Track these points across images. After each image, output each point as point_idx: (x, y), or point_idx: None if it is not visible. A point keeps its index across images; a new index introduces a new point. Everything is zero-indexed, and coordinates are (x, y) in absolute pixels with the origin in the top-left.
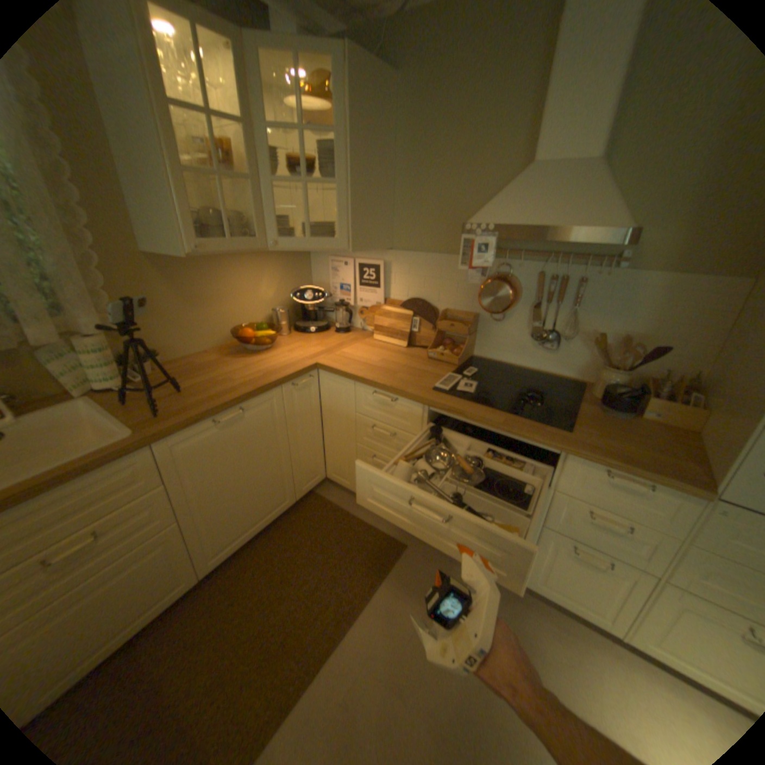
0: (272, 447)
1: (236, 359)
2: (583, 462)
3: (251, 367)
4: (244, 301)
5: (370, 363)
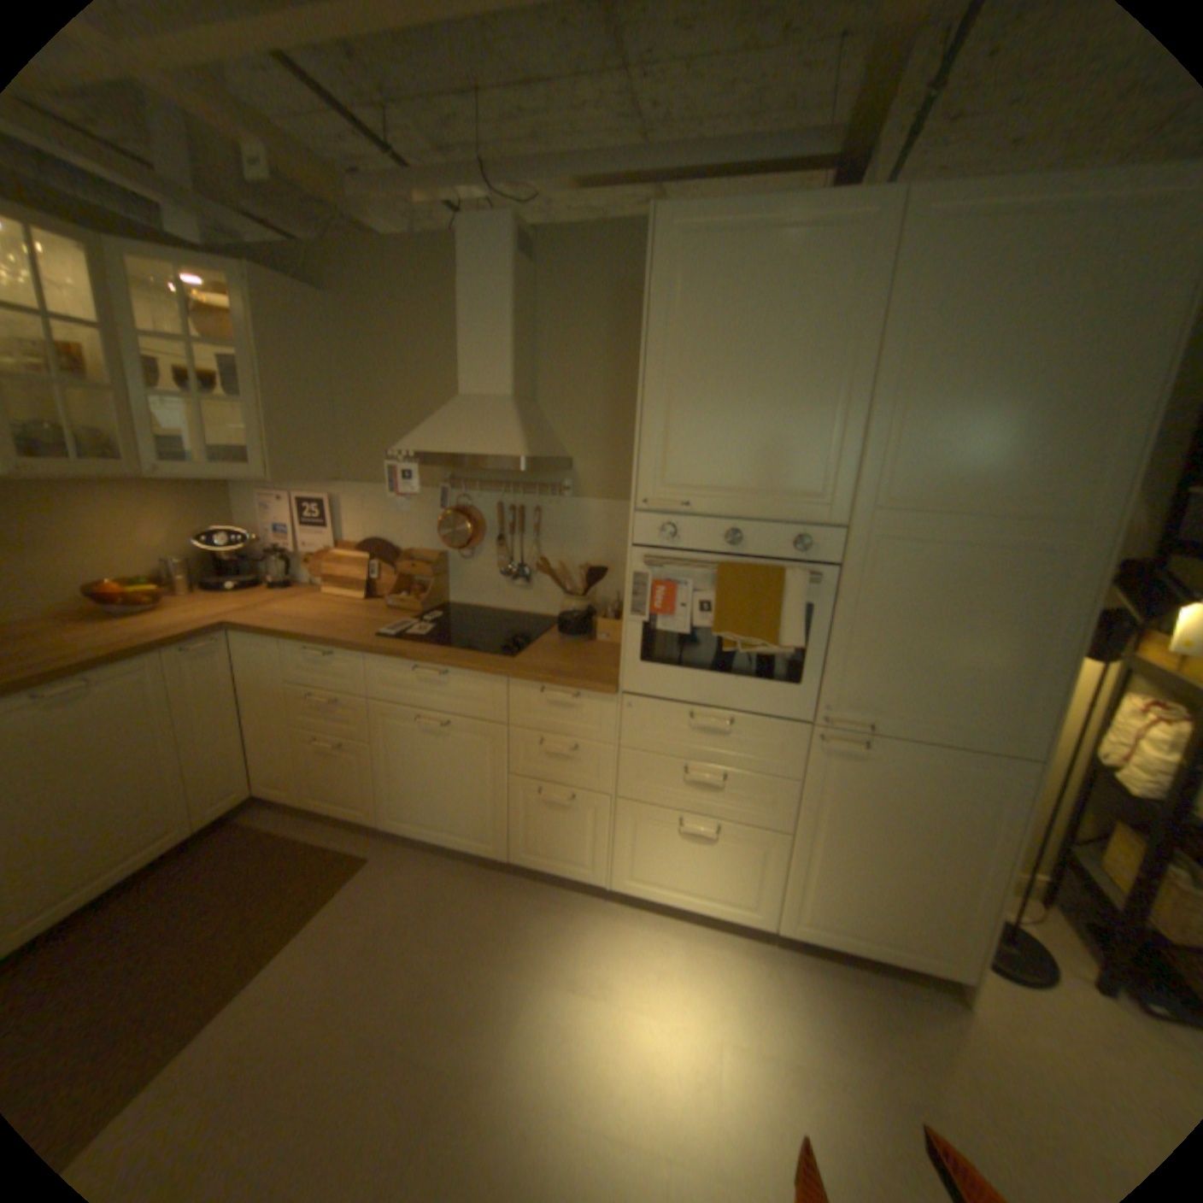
0: (143, 743)
1: (85, 626)
2: (520, 684)
3: (111, 633)
4: (108, 548)
5: (304, 617)
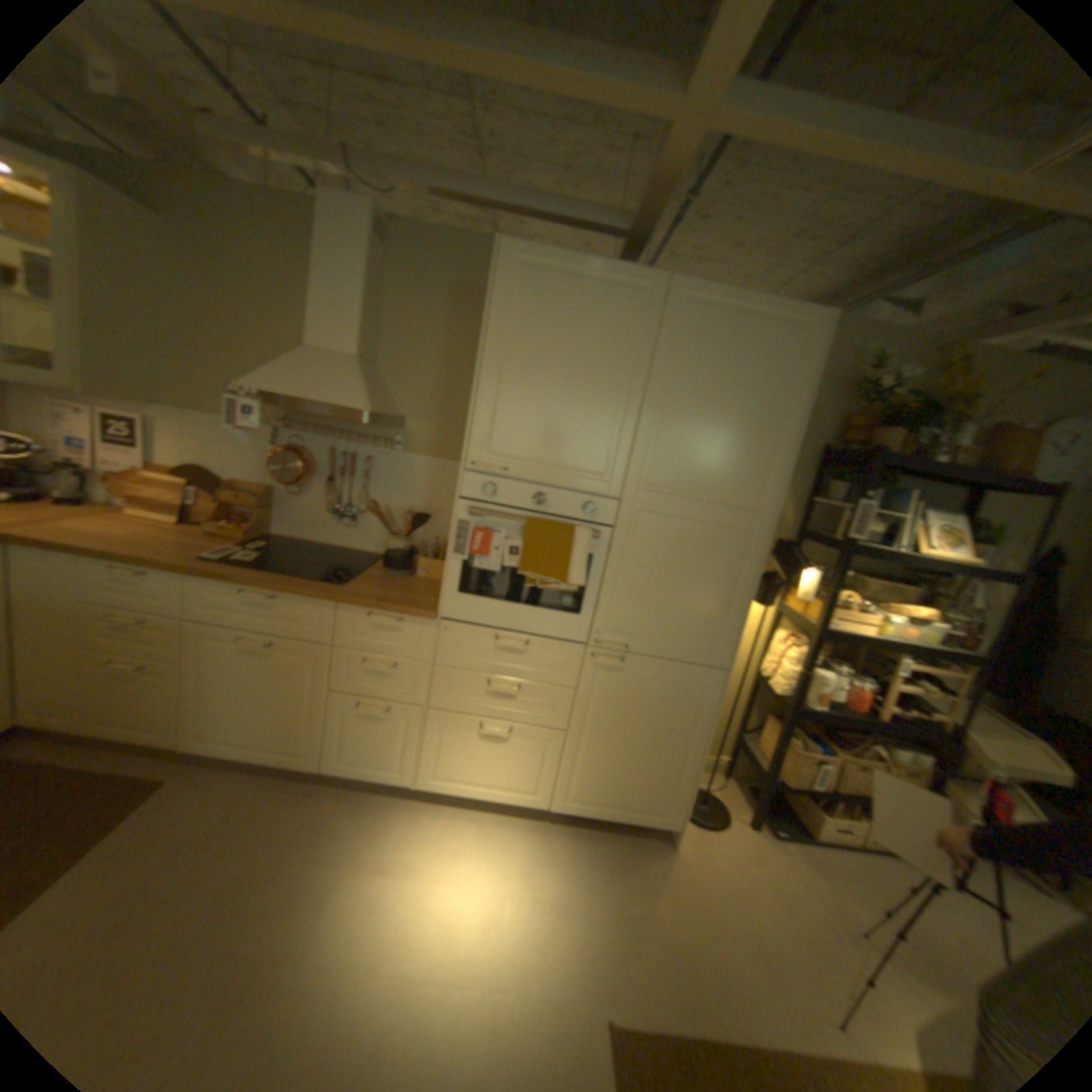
0: None
1: None
2: (347, 610)
3: None
4: None
5: (105, 538)
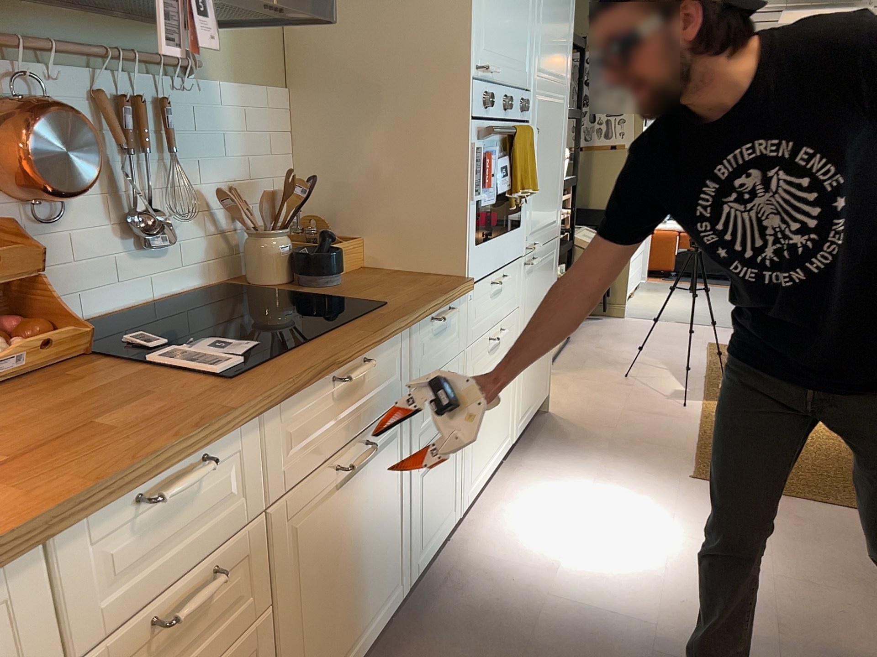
0: None
1: None
2: (419, 326)
3: None
4: None
5: None
